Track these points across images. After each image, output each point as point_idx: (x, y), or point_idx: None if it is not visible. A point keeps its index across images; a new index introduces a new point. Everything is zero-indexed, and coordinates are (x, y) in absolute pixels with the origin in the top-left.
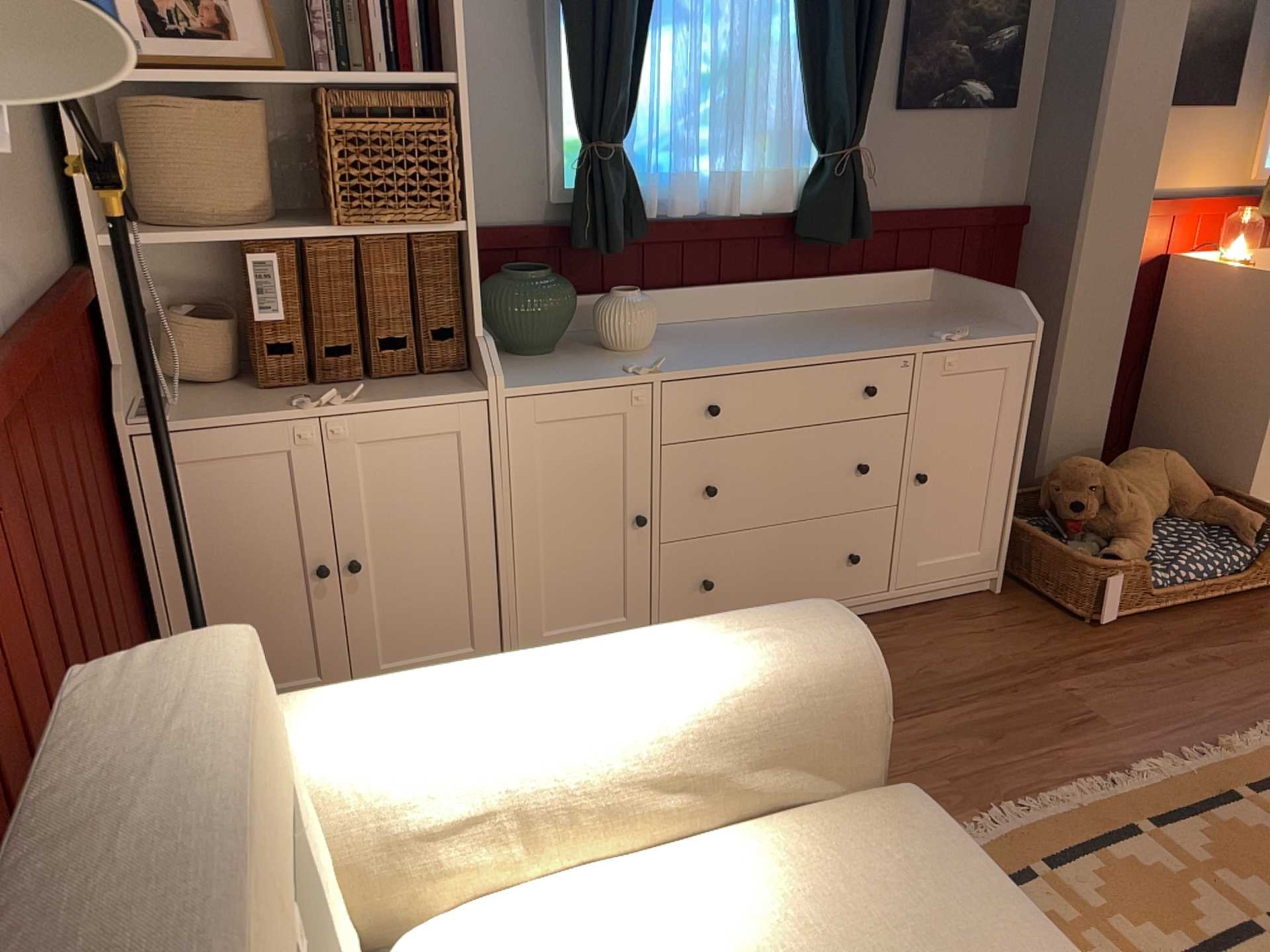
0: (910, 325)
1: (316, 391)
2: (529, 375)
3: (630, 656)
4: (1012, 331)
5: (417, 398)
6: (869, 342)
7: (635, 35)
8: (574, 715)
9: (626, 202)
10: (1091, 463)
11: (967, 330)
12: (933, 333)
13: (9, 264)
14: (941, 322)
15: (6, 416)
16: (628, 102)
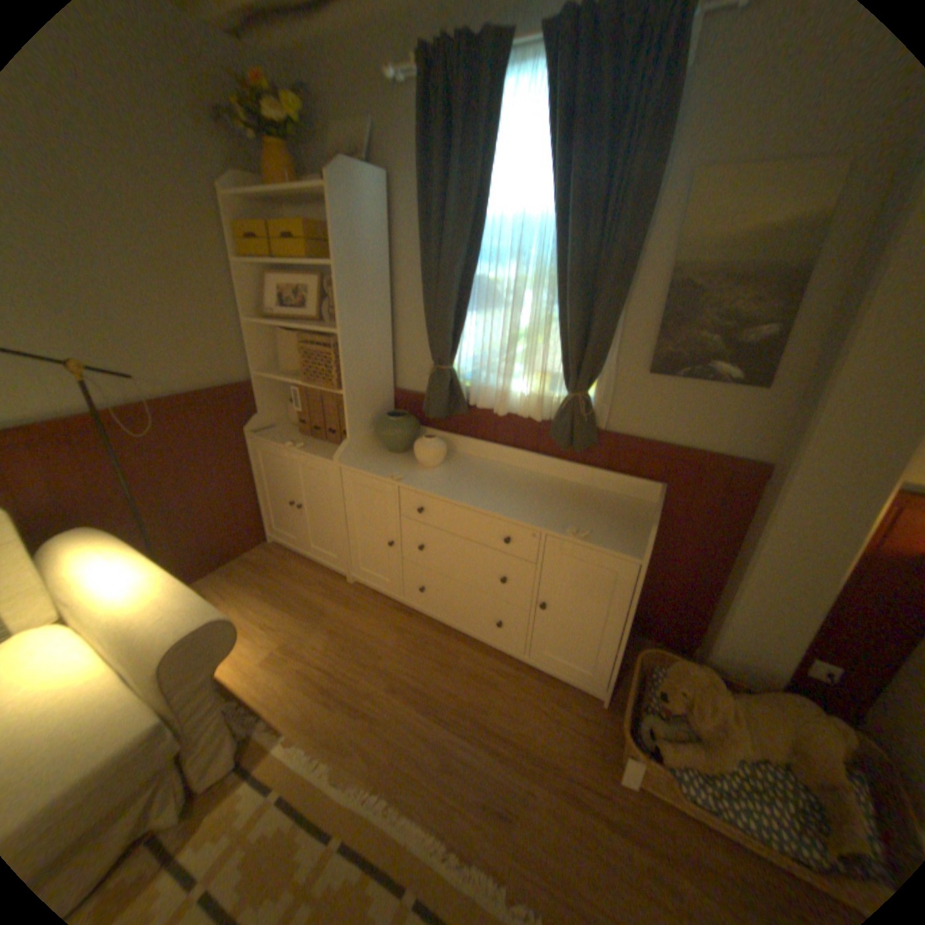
0: (584, 514)
1: (309, 440)
2: (365, 461)
3: (138, 588)
4: (634, 550)
5: (318, 455)
6: (528, 512)
7: (451, 314)
8: (97, 594)
9: (448, 395)
10: (699, 677)
11: (587, 534)
12: (578, 525)
13: (167, 380)
14: (611, 521)
15: (118, 425)
16: (449, 347)
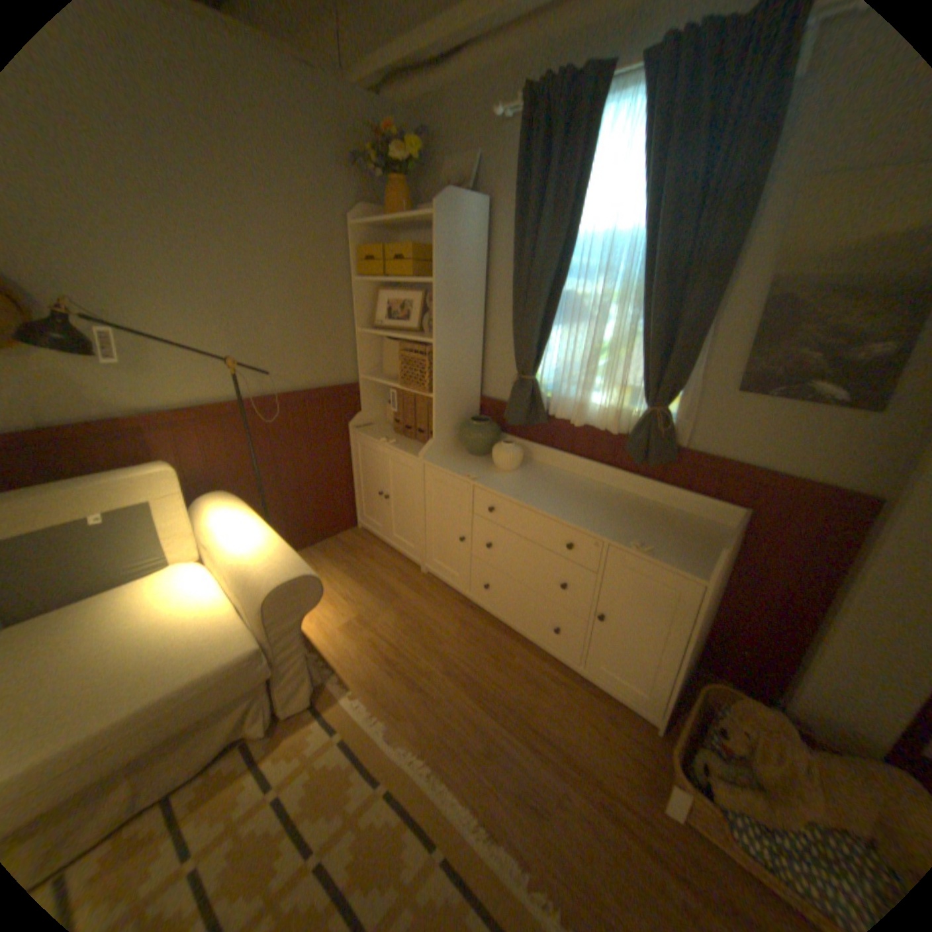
0: (654, 531)
1: (401, 438)
2: (447, 460)
3: (254, 542)
4: (702, 572)
5: (407, 452)
6: (594, 522)
7: (537, 327)
8: (226, 543)
9: (528, 404)
10: (769, 720)
11: (652, 549)
12: (646, 540)
13: (294, 378)
14: (682, 541)
15: (254, 413)
16: (533, 358)
